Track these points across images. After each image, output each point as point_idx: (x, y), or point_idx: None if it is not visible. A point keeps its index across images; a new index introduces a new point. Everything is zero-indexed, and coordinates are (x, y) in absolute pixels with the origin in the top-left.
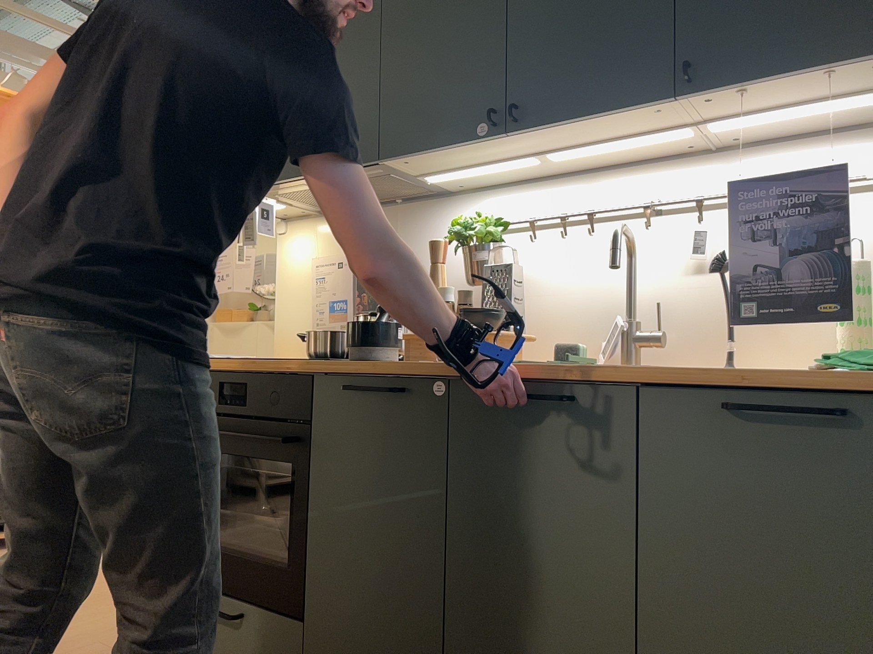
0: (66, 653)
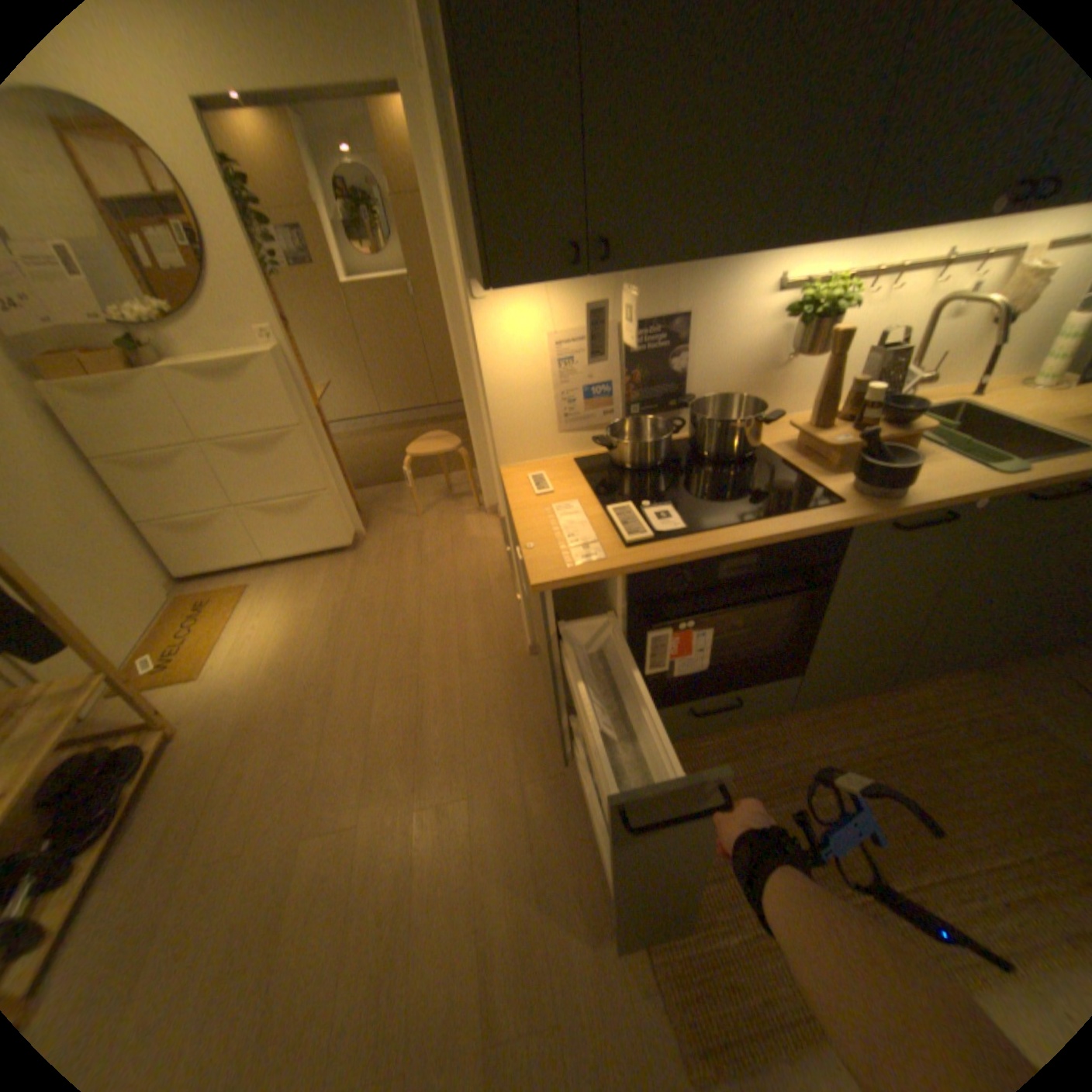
0: (525, 814)
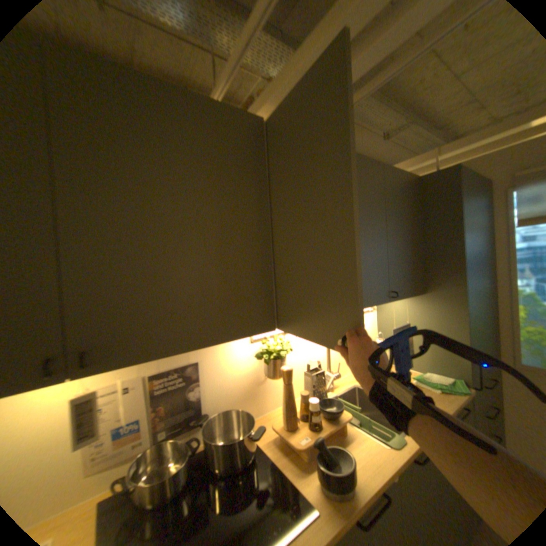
0: None
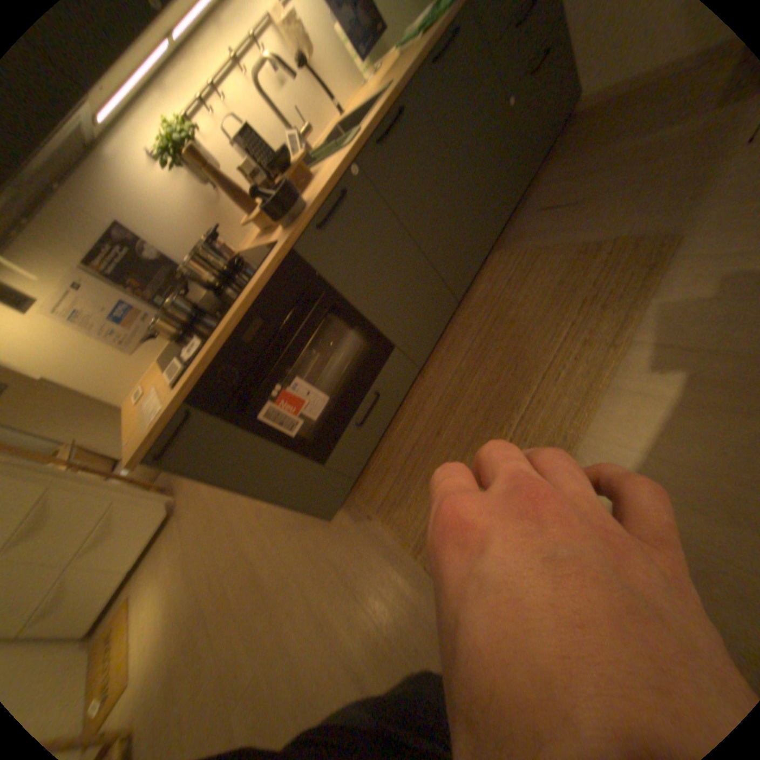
0: (332, 565)
